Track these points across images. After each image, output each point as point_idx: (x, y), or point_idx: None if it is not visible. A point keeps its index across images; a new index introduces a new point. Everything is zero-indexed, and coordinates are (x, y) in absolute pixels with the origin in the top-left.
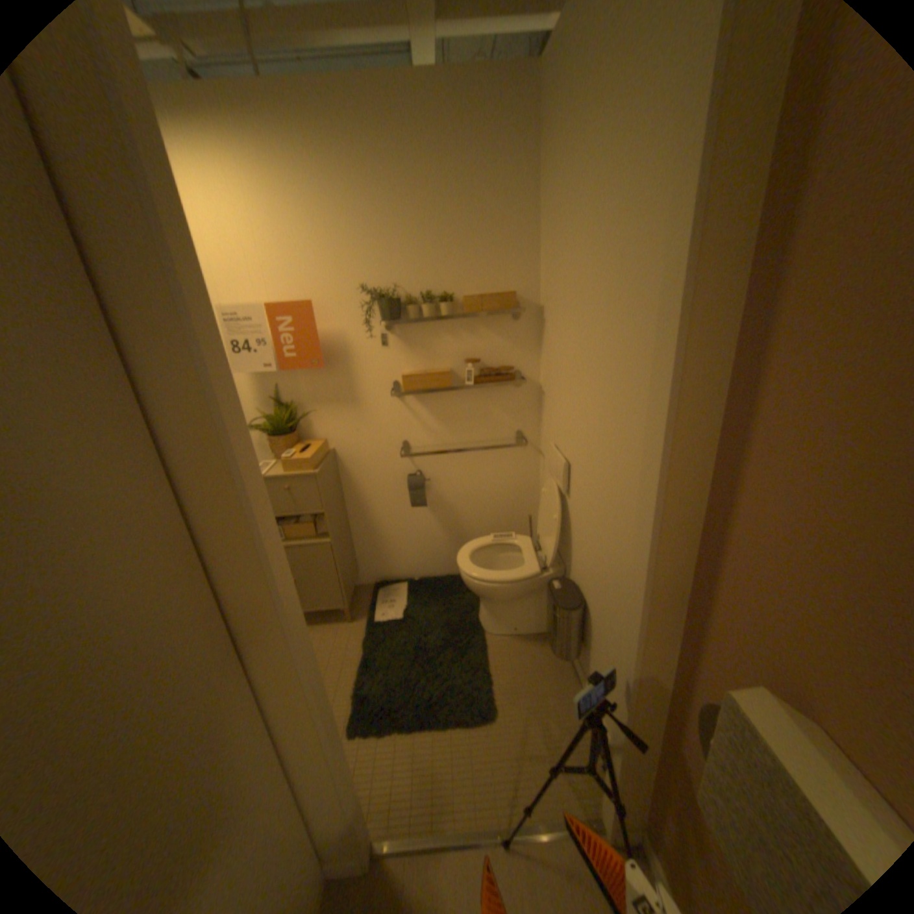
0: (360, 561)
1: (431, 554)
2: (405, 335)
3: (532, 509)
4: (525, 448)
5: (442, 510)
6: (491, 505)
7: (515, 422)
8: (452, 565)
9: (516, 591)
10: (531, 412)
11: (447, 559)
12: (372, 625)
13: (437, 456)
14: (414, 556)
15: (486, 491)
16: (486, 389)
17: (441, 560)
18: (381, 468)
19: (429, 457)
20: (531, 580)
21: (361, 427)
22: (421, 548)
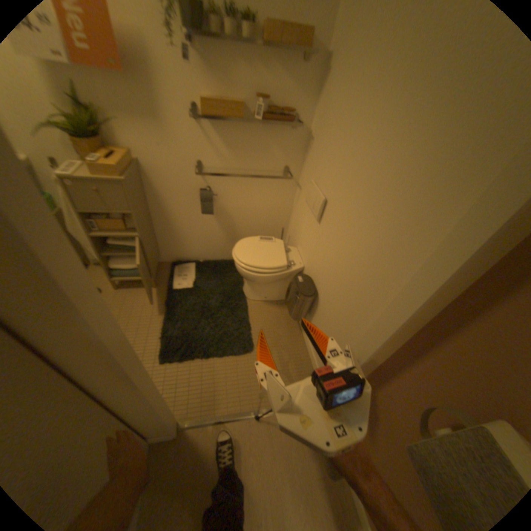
0: (160, 246)
1: (212, 245)
2: (204, 50)
3: (283, 222)
4: (288, 179)
5: (222, 217)
6: (257, 217)
7: (285, 157)
8: (225, 253)
9: (271, 278)
10: (299, 151)
11: (222, 249)
12: (170, 290)
13: (222, 176)
14: (199, 245)
15: (255, 207)
16: (269, 124)
17: (218, 249)
18: (177, 179)
19: (216, 176)
20: (282, 272)
21: (159, 140)
22: (205, 241)
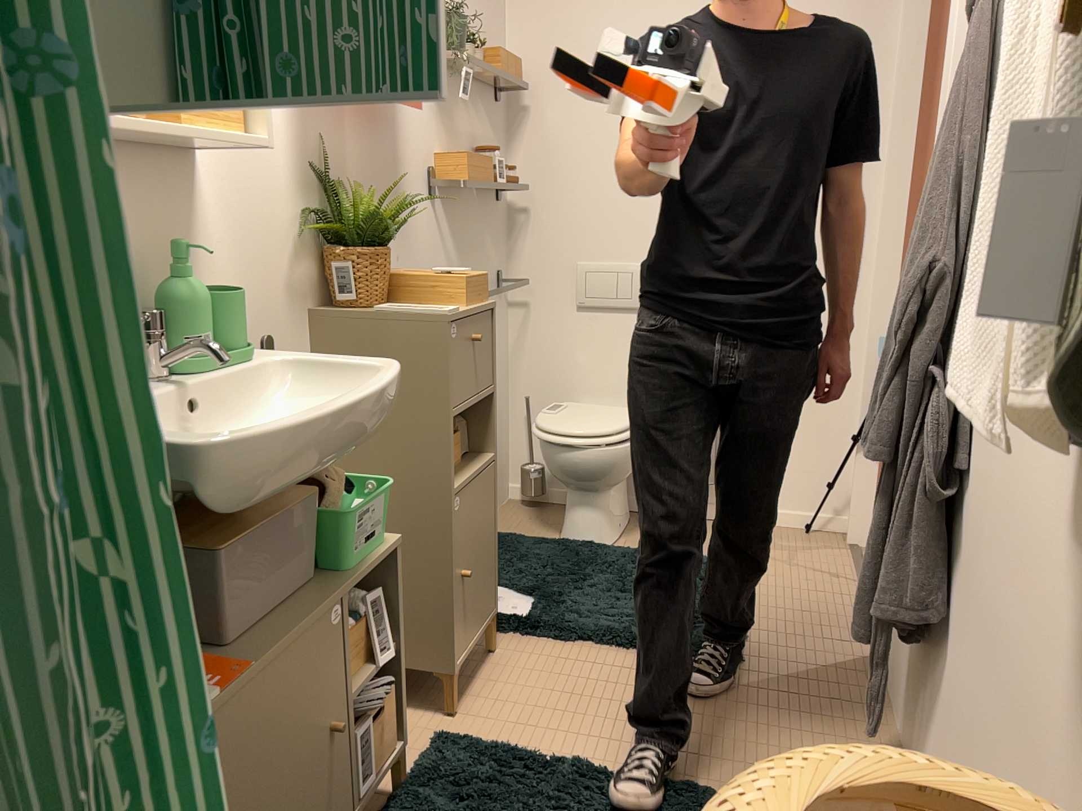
0: None
1: None
2: None
3: (507, 398)
4: (503, 299)
5: None
6: None
7: (498, 258)
8: None
9: None
10: (505, 244)
11: None
12: (532, 616)
13: None
14: None
15: None
16: (484, 203)
17: None
18: None
19: None
20: None
21: (404, 253)
22: None
